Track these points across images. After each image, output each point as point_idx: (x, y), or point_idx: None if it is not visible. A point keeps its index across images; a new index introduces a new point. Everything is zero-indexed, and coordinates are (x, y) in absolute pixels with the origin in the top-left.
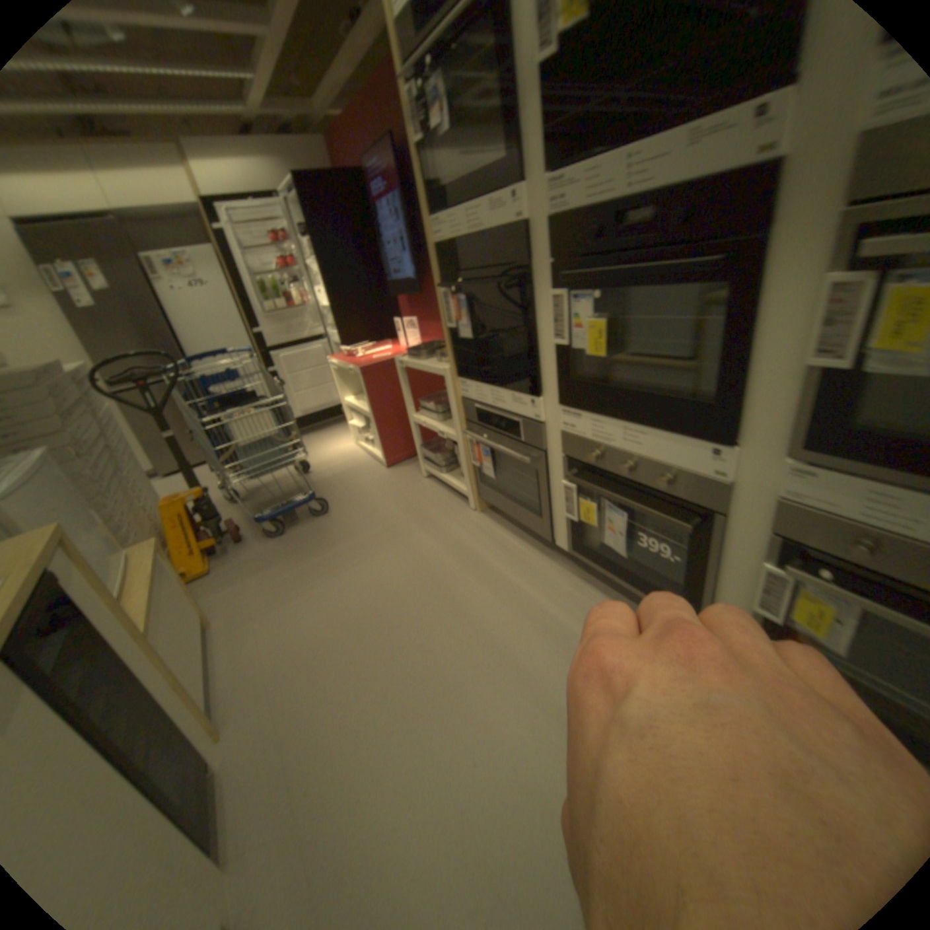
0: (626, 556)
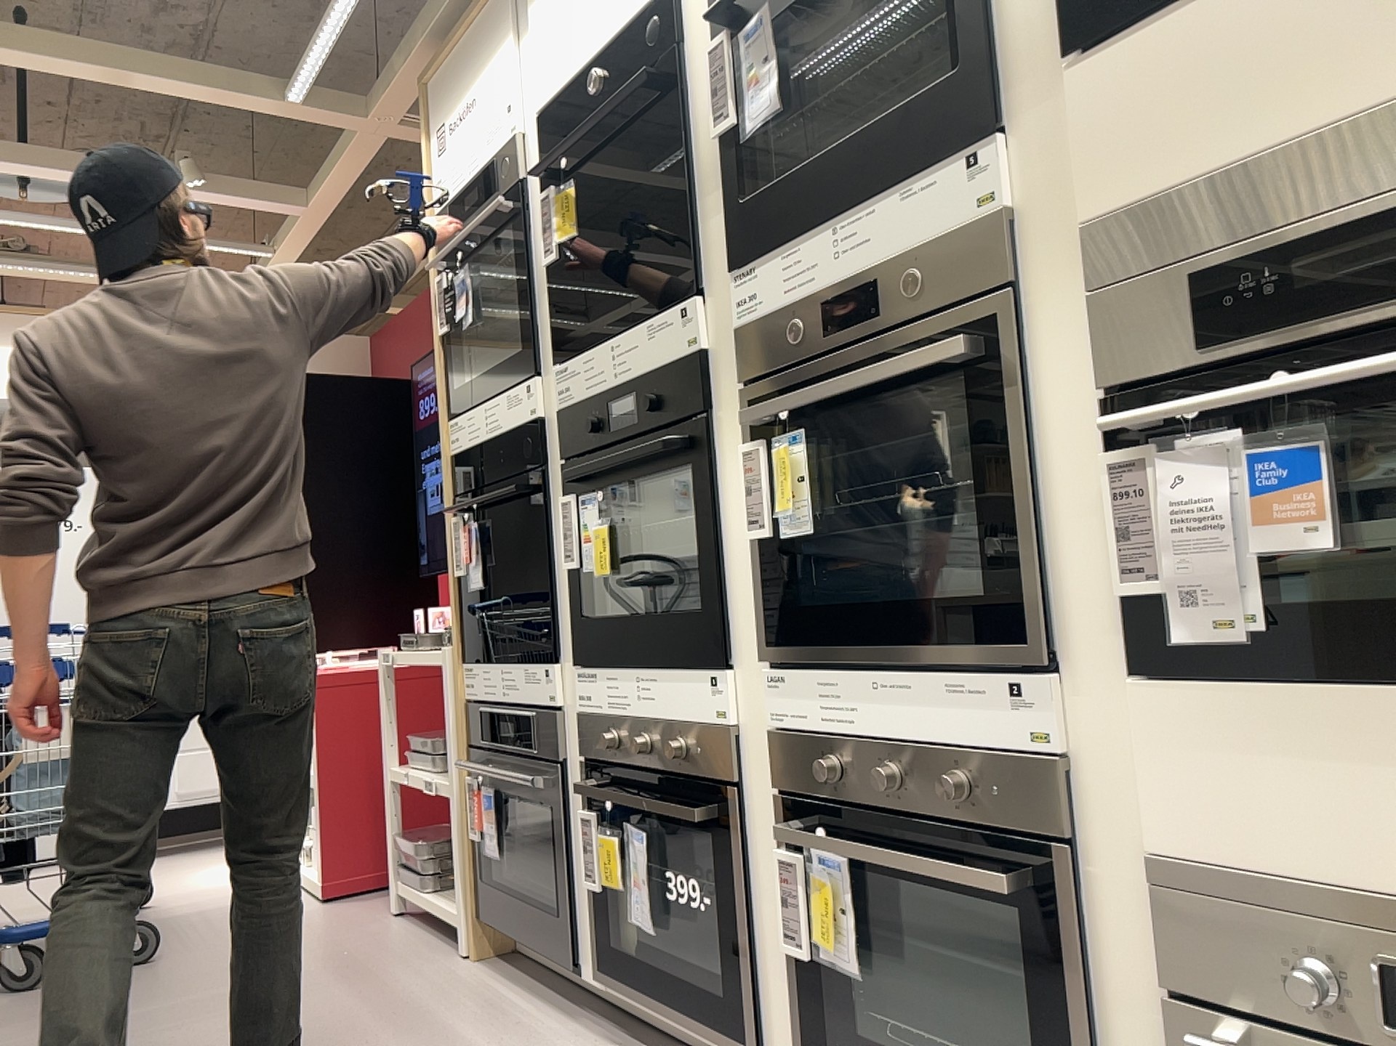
0: (656, 935)
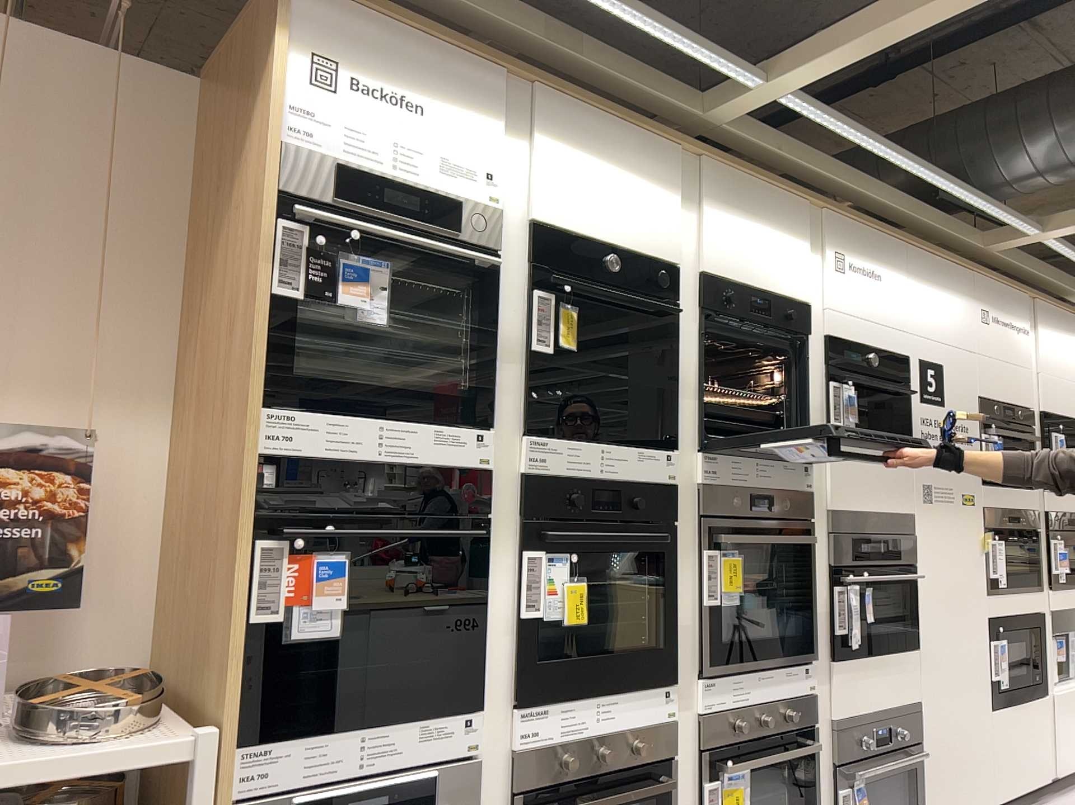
0: None
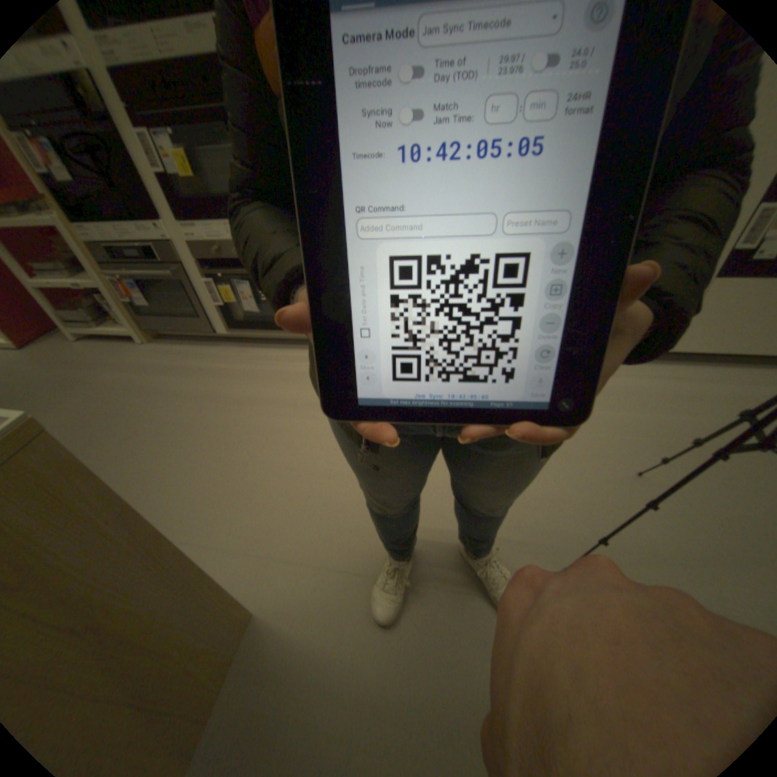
0: (259, 311)
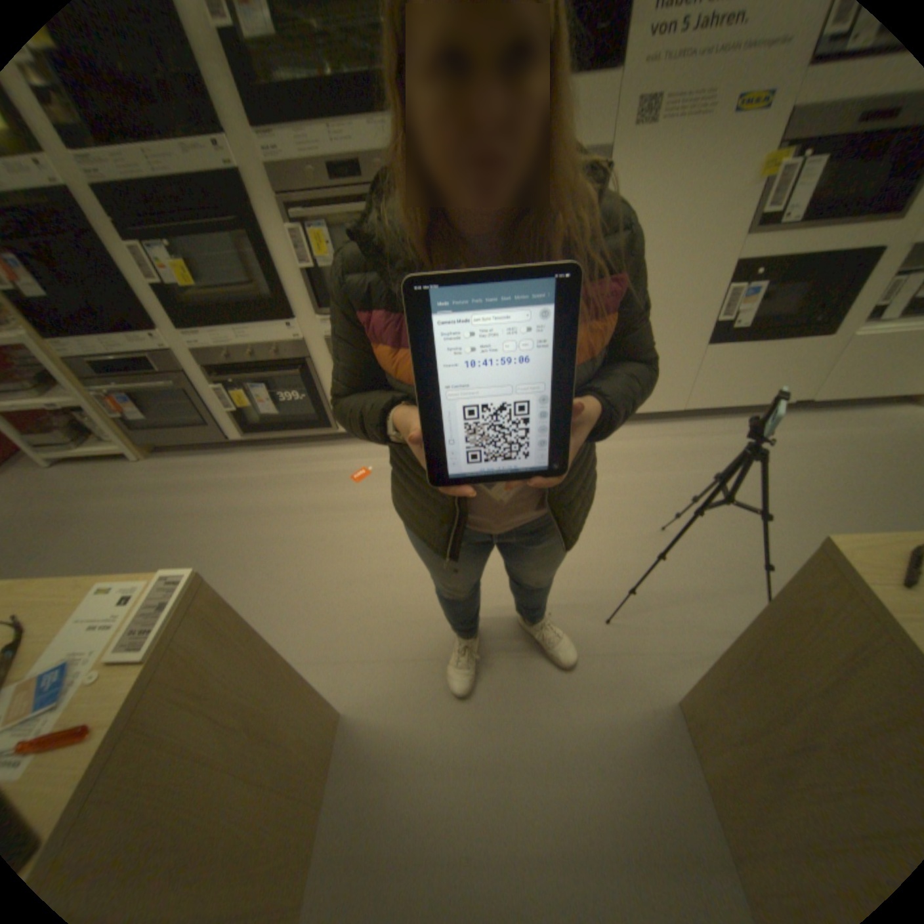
0: (278, 416)
